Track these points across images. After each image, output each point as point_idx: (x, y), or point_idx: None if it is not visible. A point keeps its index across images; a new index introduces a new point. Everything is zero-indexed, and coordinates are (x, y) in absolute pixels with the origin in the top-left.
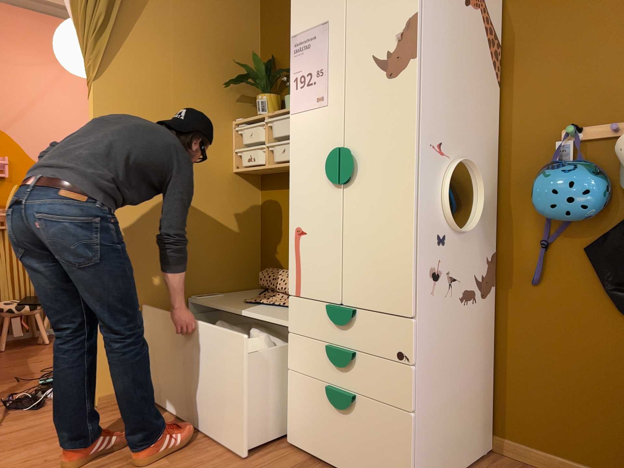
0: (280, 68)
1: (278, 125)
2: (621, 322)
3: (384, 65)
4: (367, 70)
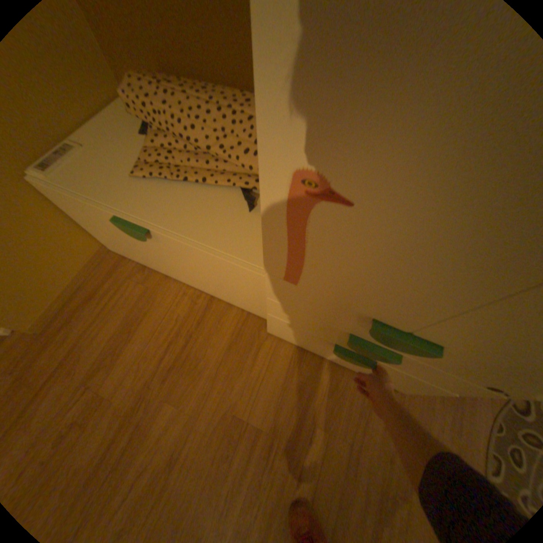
0: None
1: None
2: None
3: None
4: None
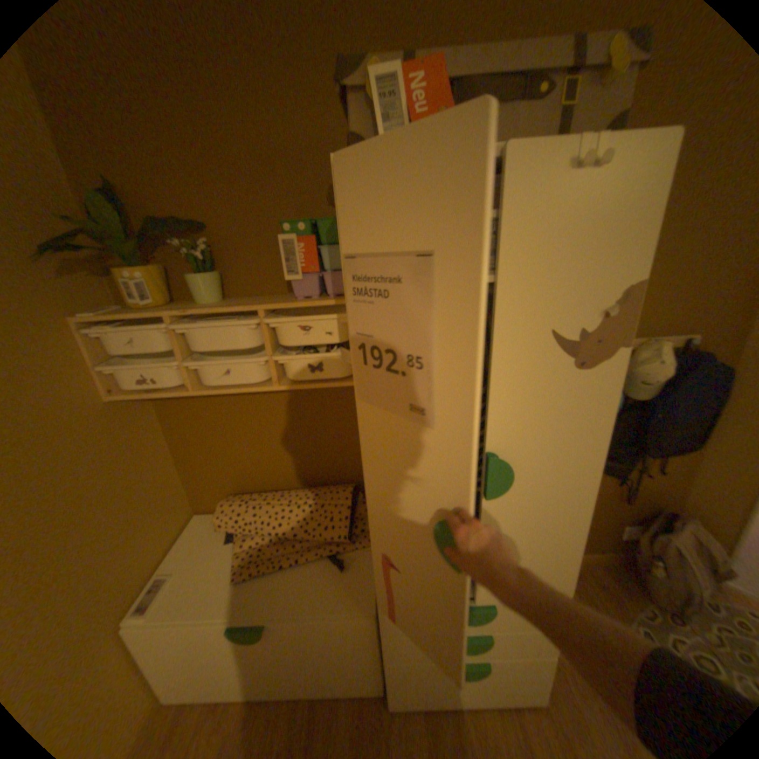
0: (134, 207)
1: (202, 333)
2: None
3: (572, 347)
4: (538, 350)
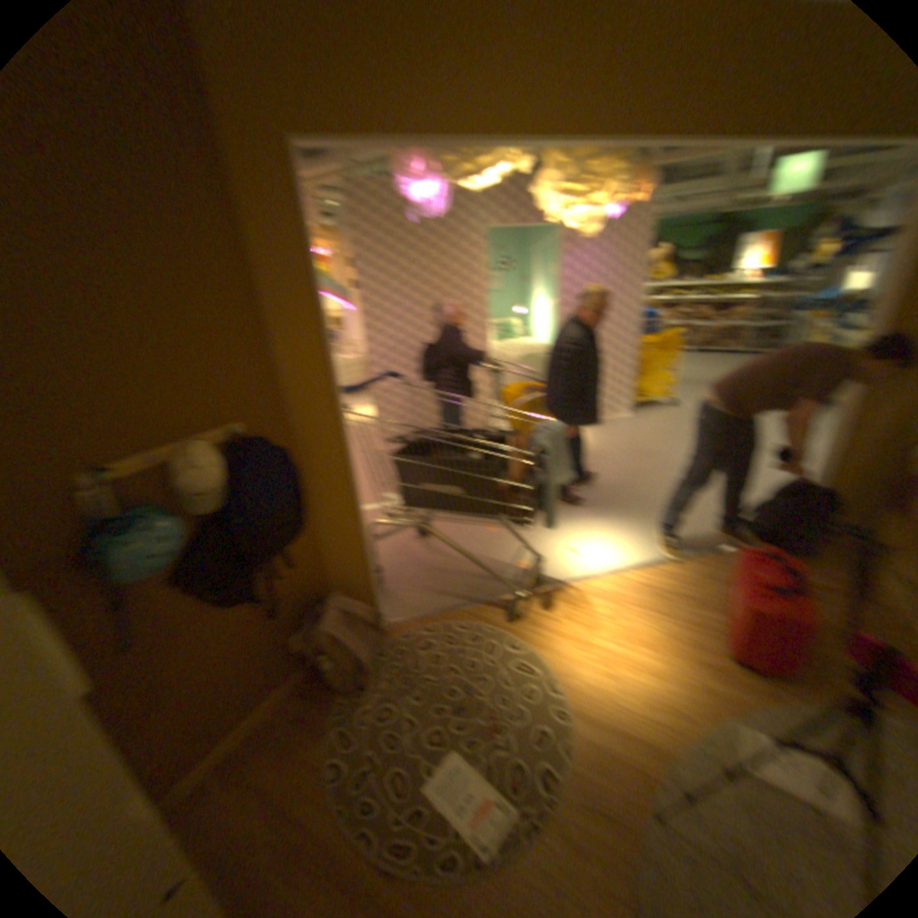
0: None
1: None
2: (215, 615)
3: None
4: None
